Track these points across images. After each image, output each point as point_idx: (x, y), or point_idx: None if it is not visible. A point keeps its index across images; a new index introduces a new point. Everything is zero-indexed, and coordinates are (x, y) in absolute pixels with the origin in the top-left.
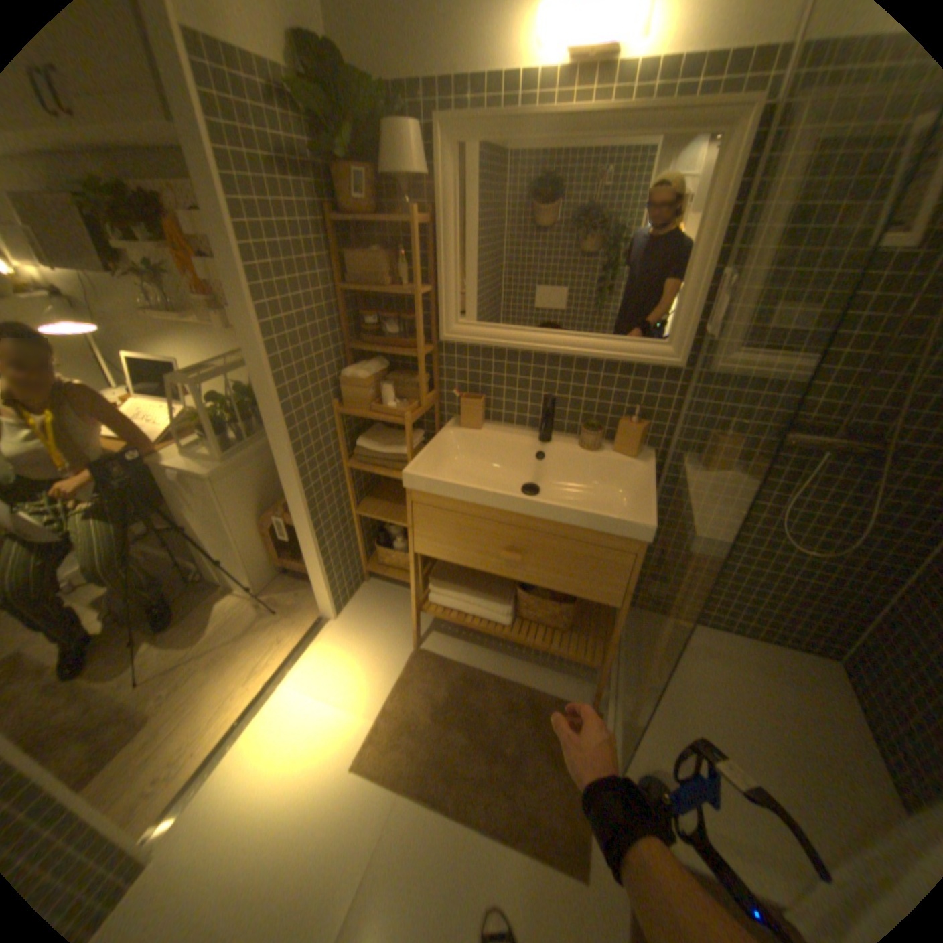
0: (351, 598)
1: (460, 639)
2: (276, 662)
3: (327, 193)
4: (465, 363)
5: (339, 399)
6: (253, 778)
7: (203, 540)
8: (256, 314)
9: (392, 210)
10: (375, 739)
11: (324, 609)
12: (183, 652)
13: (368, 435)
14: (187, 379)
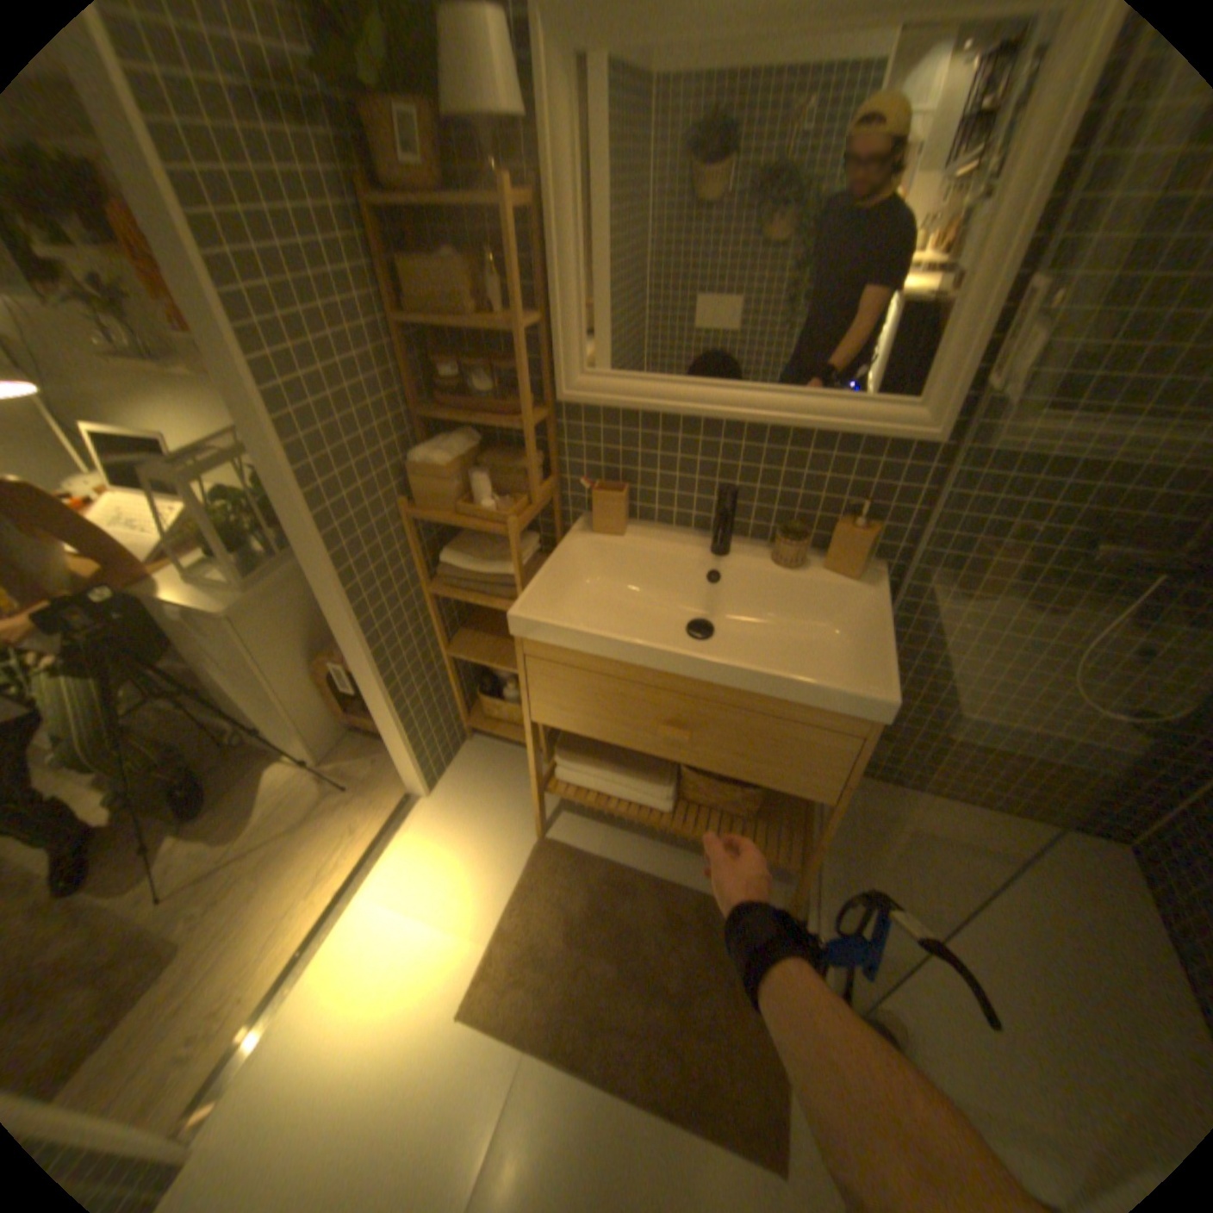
0: (449, 767)
1: (602, 824)
2: (350, 864)
3: (359, 158)
4: (597, 436)
5: (407, 500)
6: (324, 1037)
7: (235, 697)
8: (253, 378)
9: (468, 185)
10: (489, 974)
11: (412, 786)
12: (222, 852)
13: (456, 552)
14: (179, 470)
